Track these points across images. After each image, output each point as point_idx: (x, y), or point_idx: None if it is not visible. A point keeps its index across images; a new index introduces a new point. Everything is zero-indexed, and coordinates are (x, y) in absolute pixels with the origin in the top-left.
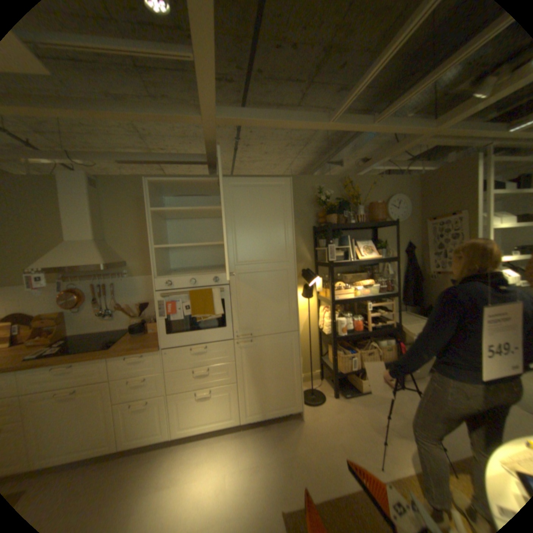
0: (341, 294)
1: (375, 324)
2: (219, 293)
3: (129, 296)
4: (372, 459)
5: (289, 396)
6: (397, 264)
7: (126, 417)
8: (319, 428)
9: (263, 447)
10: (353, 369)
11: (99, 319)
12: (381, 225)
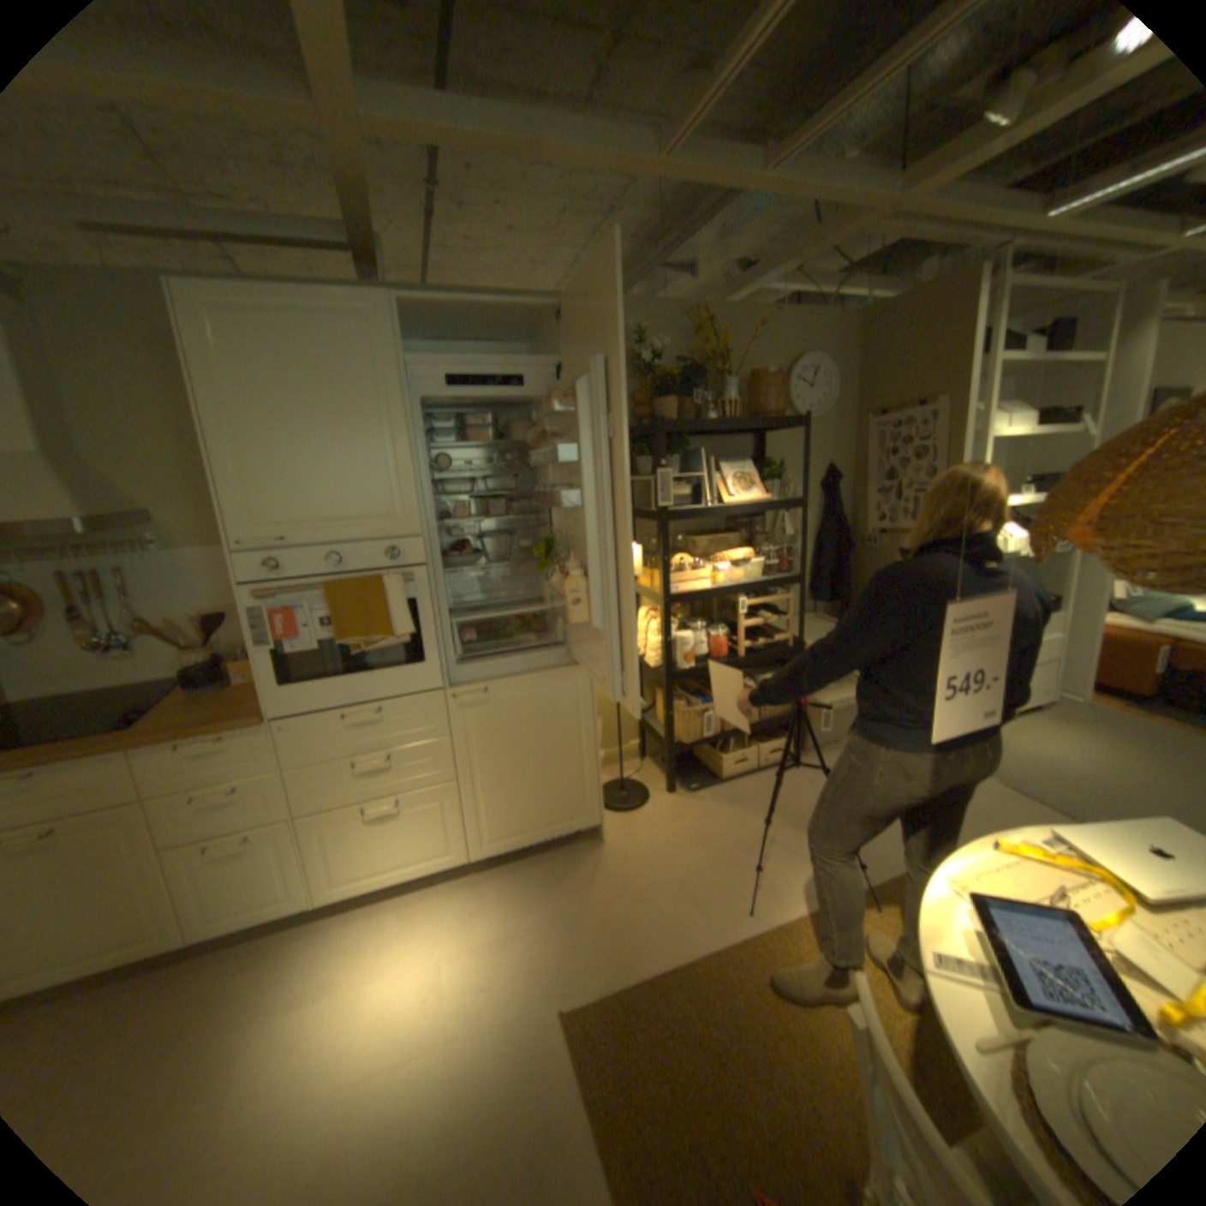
0: (684, 582)
1: (752, 641)
2: (404, 586)
3: (172, 598)
4: (733, 899)
5: (573, 797)
6: (802, 513)
7: (200, 873)
8: (634, 852)
9: (519, 900)
10: (706, 733)
11: (96, 656)
12: (774, 425)
